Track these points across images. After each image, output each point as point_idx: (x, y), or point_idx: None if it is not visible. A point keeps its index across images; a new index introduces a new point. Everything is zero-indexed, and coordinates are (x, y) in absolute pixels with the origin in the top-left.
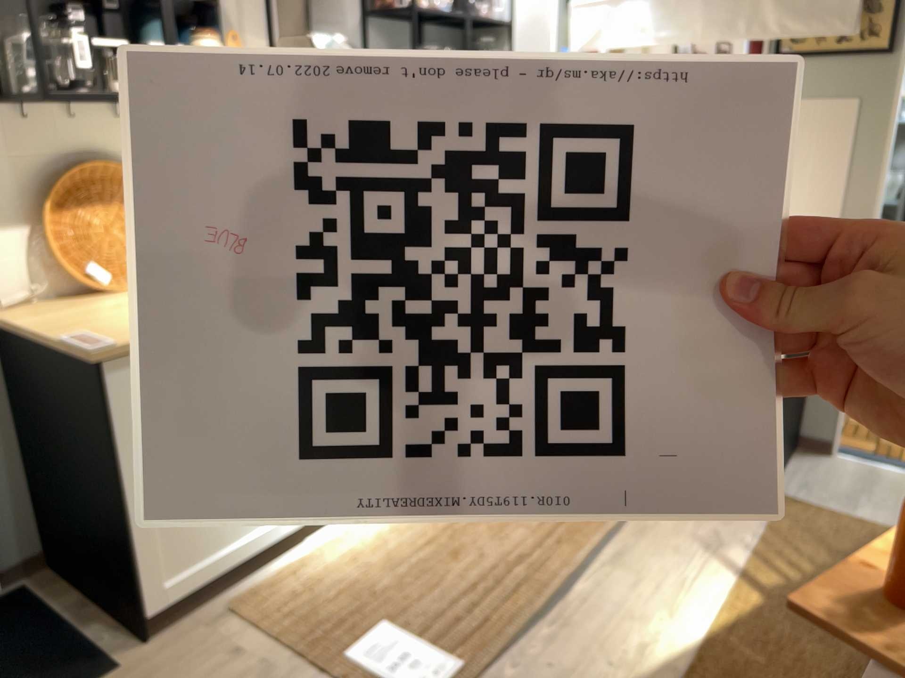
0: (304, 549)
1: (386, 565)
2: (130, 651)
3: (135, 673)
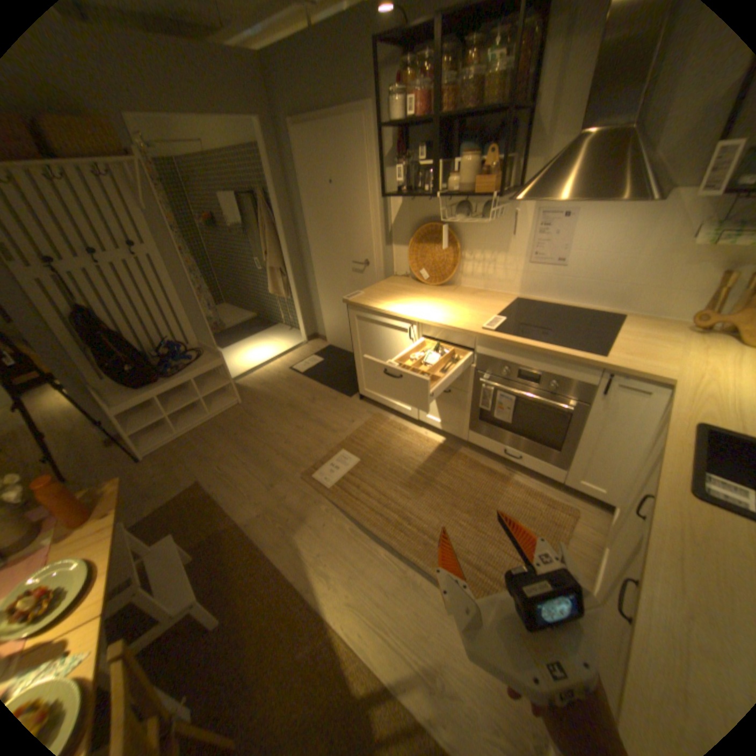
0: (415, 427)
1: (401, 457)
2: (358, 397)
3: (348, 401)
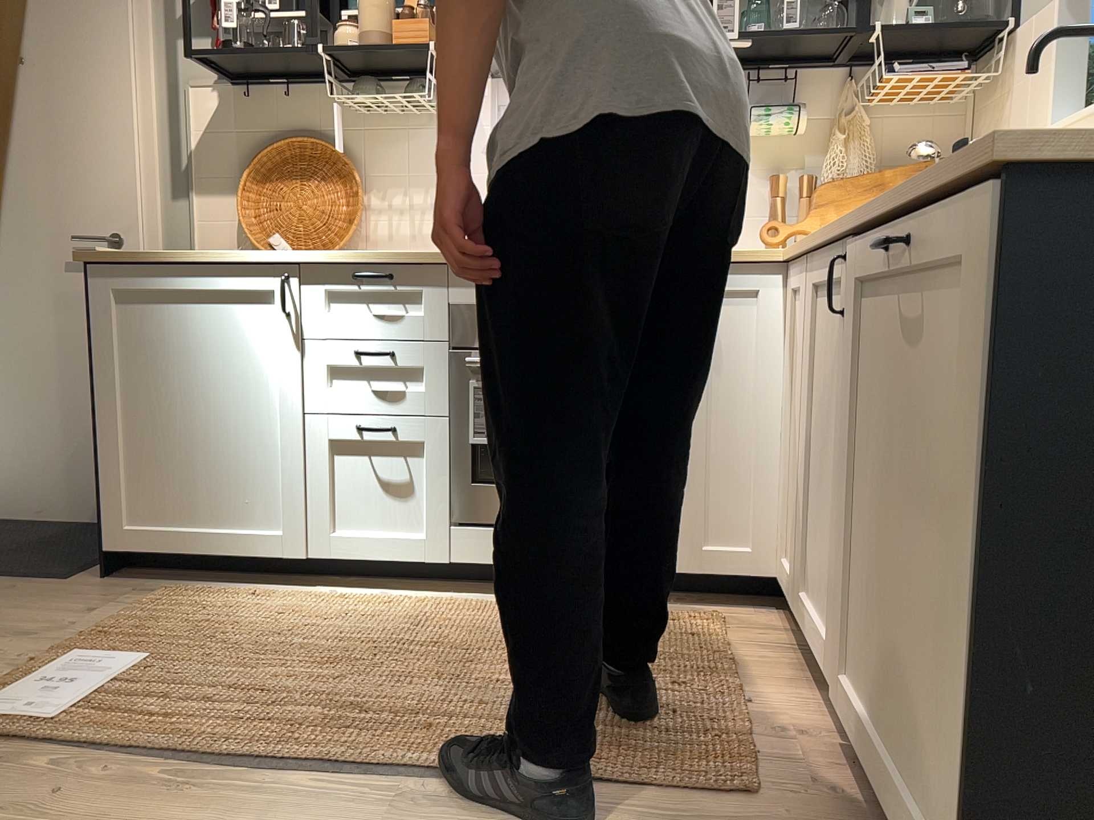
0: (299, 591)
1: (283, 631)
2: (93, 576)
3: (58, 586)
